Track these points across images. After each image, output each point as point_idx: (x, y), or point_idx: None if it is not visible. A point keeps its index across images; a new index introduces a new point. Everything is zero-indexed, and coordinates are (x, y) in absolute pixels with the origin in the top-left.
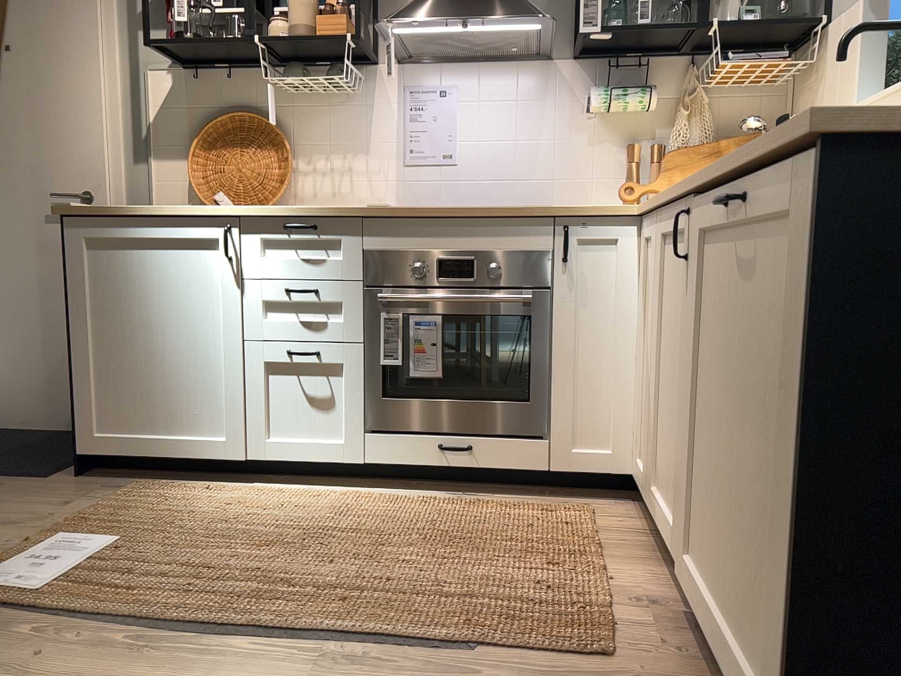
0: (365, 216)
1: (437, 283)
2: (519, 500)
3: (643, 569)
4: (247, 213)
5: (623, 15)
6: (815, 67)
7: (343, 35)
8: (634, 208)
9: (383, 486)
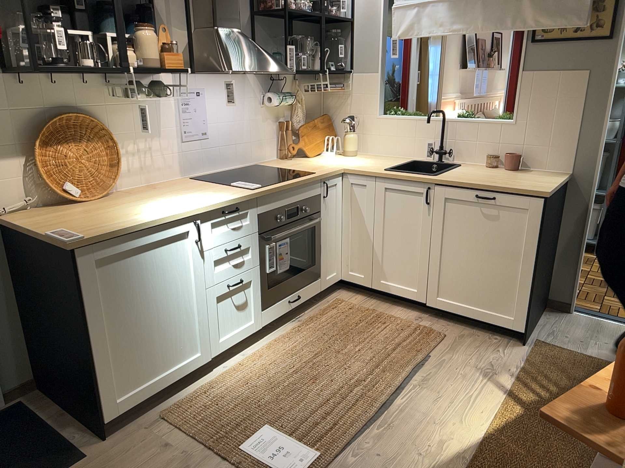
0: (259, 196)
1: (286, 222)
2: (314, 310)
3: (394, 310)
4: (206, 209)
5: (276, 53)
6: (351, 90)
7: (182, 68)
8: (343, 168)
9: (260, 334)
